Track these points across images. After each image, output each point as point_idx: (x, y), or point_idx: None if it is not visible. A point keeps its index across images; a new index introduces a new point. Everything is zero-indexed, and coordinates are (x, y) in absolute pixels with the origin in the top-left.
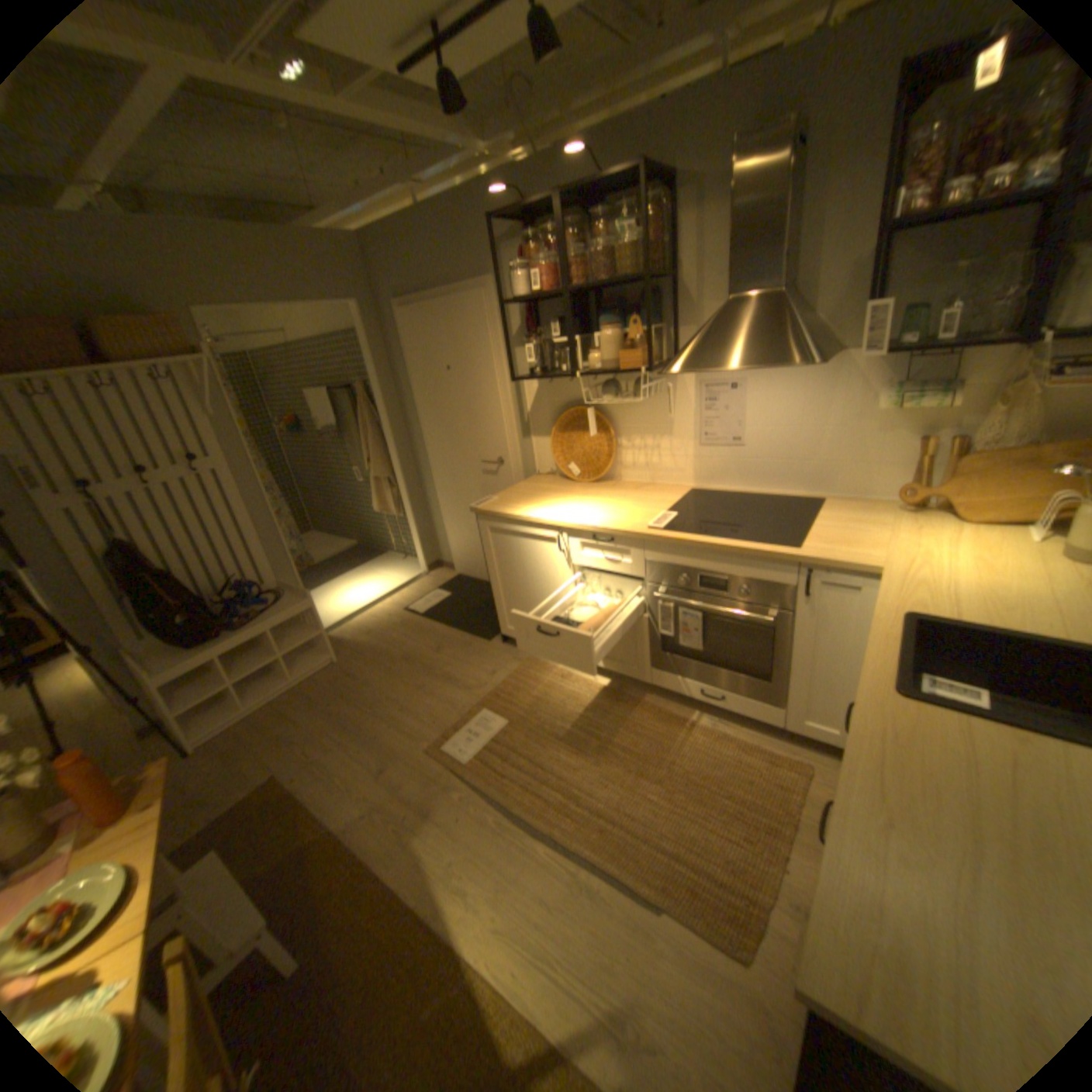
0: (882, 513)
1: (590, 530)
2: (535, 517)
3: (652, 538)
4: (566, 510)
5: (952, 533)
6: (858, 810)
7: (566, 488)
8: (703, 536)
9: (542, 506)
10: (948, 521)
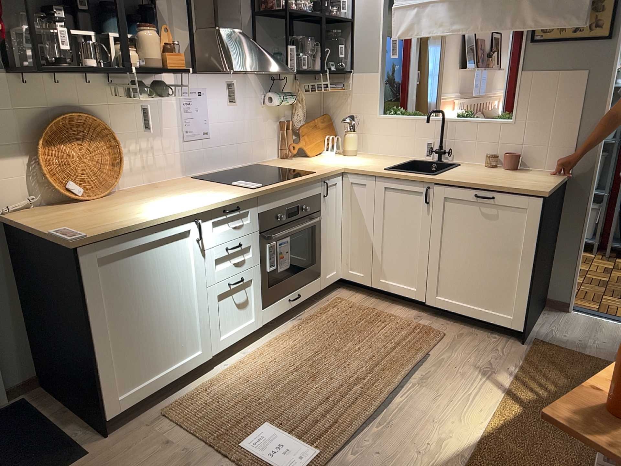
0: (285, 161)
1: (223, 205)
2: (169, 215)
3: (265, 192)
4: (171, 205)
5: (318, 159)
6: (489, 183)
7: (97, 205)
8: (283, 181)
9: (141, 212)
10: (305, 158)
